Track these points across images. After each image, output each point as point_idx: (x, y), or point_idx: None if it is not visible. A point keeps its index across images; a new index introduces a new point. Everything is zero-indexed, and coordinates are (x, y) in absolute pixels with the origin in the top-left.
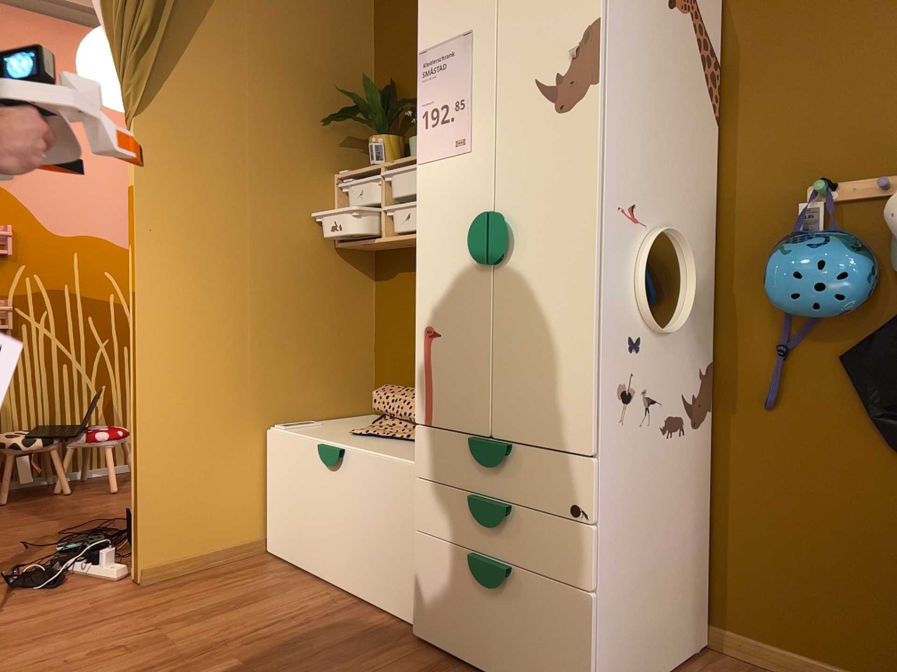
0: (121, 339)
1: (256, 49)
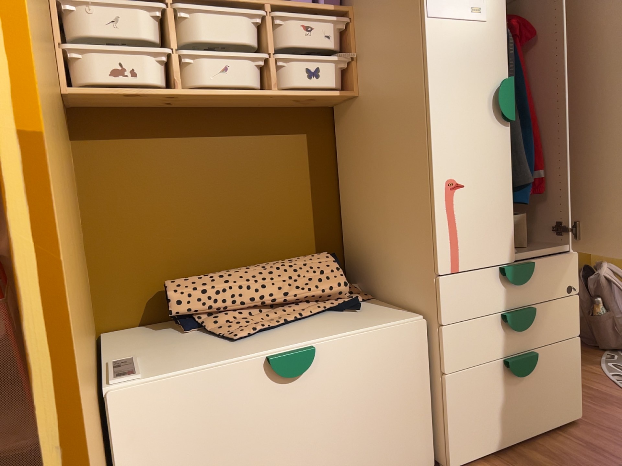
0: None
1: None
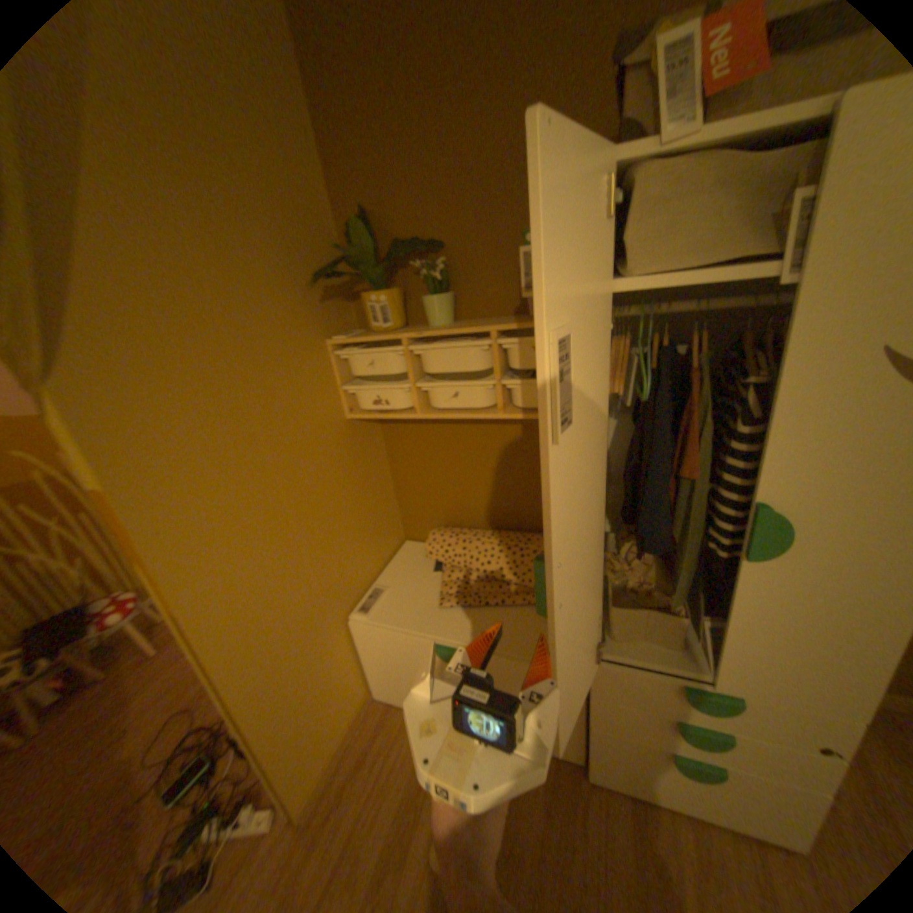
0: (73, 509)
1: (185, 188)
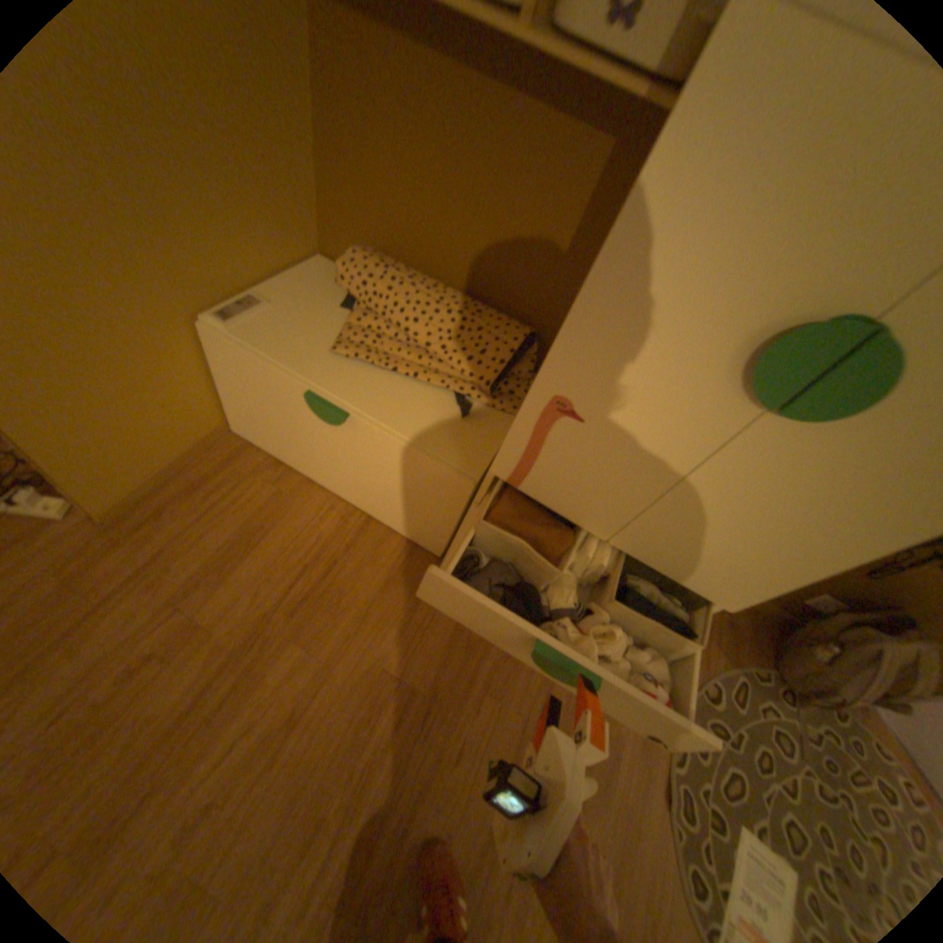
0: None
1: None
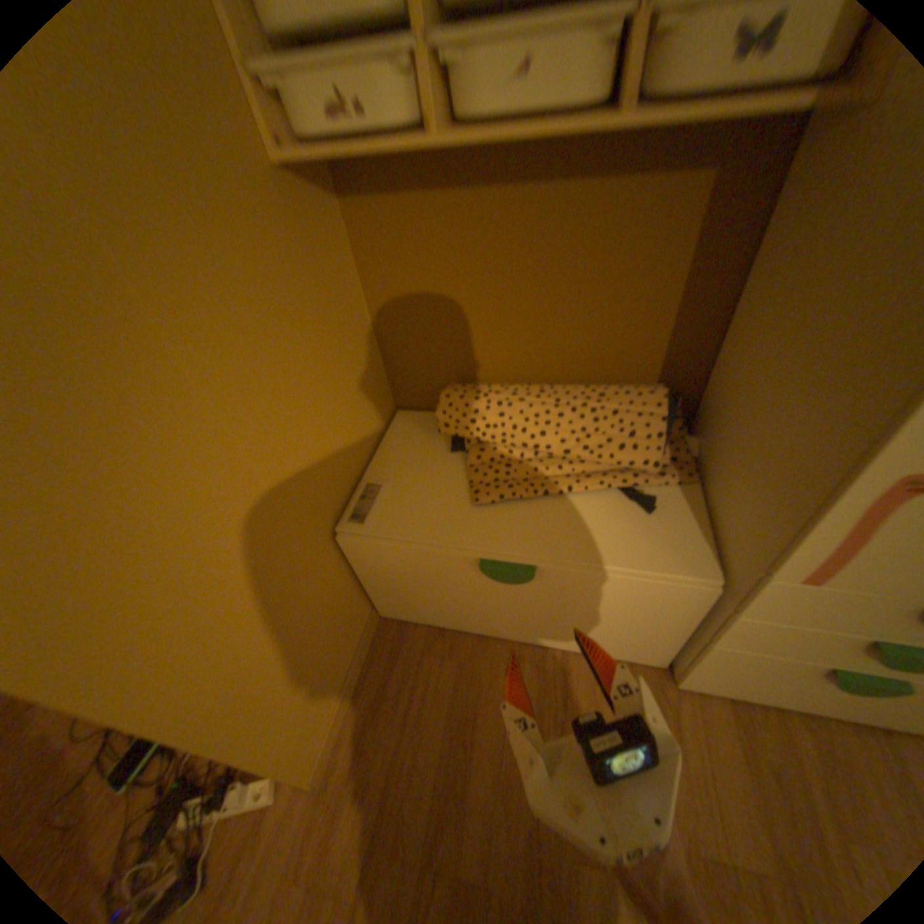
0: None
1: None
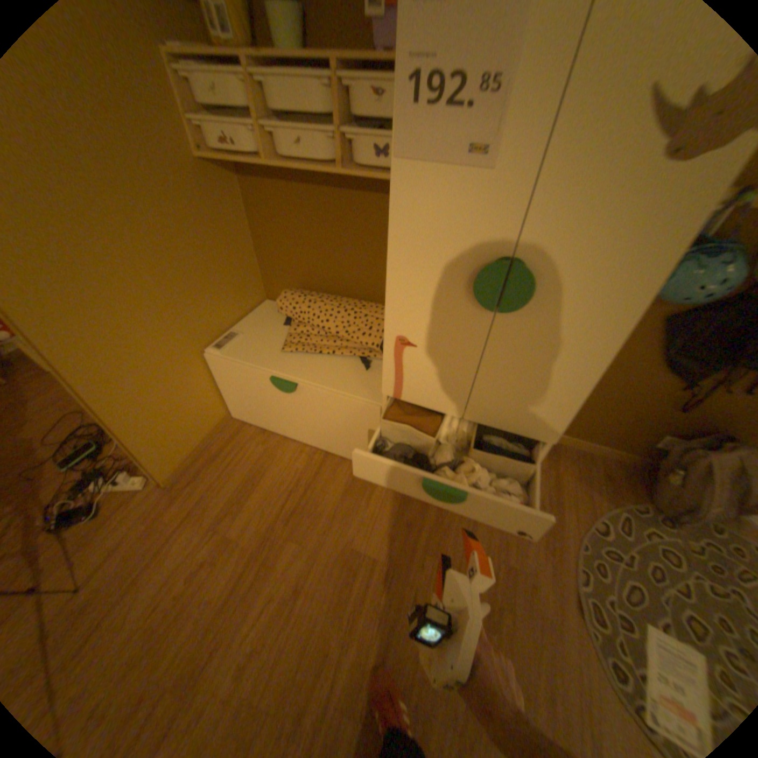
0: None
1: None
